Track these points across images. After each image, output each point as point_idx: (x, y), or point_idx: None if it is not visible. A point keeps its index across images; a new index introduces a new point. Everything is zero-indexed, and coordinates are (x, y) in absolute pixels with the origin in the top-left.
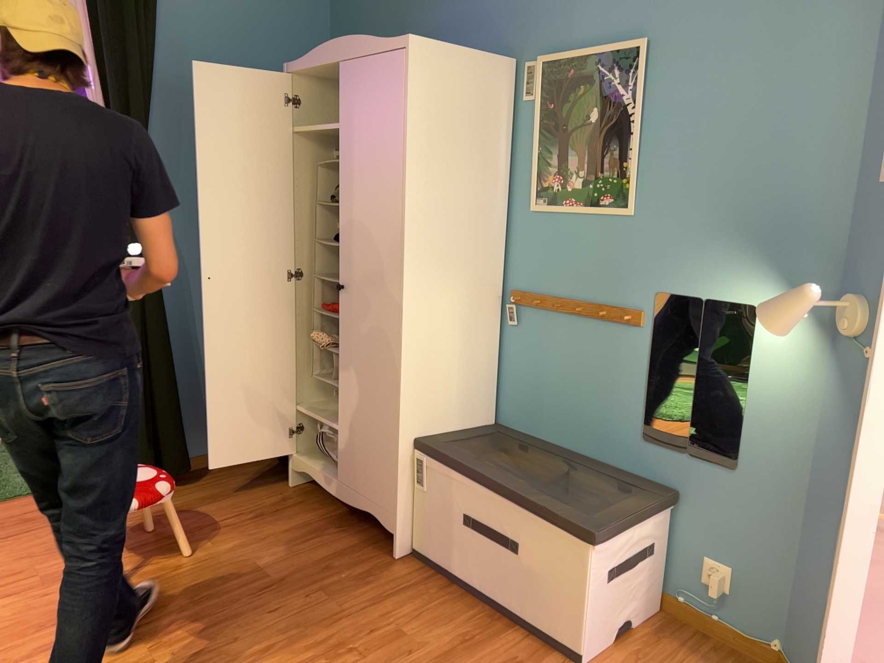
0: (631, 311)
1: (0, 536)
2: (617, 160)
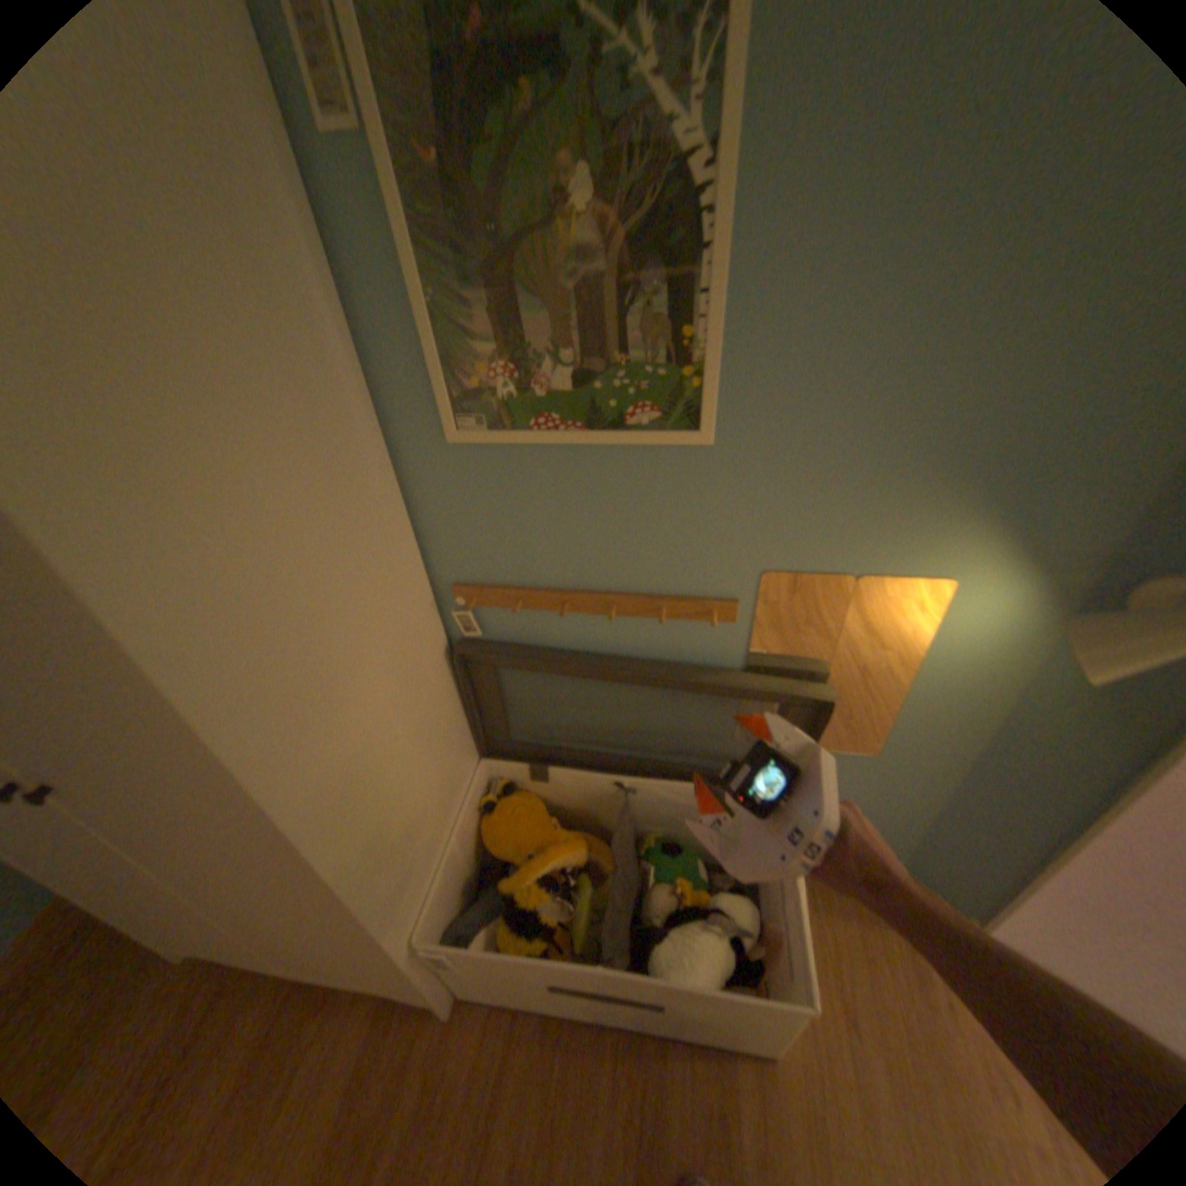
0: (717, 603)
1: None
2: (667, 317)
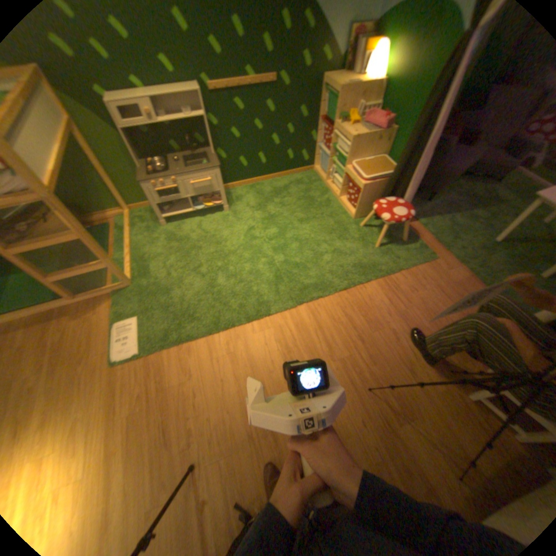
0: None
1: (442, 290)
2: None
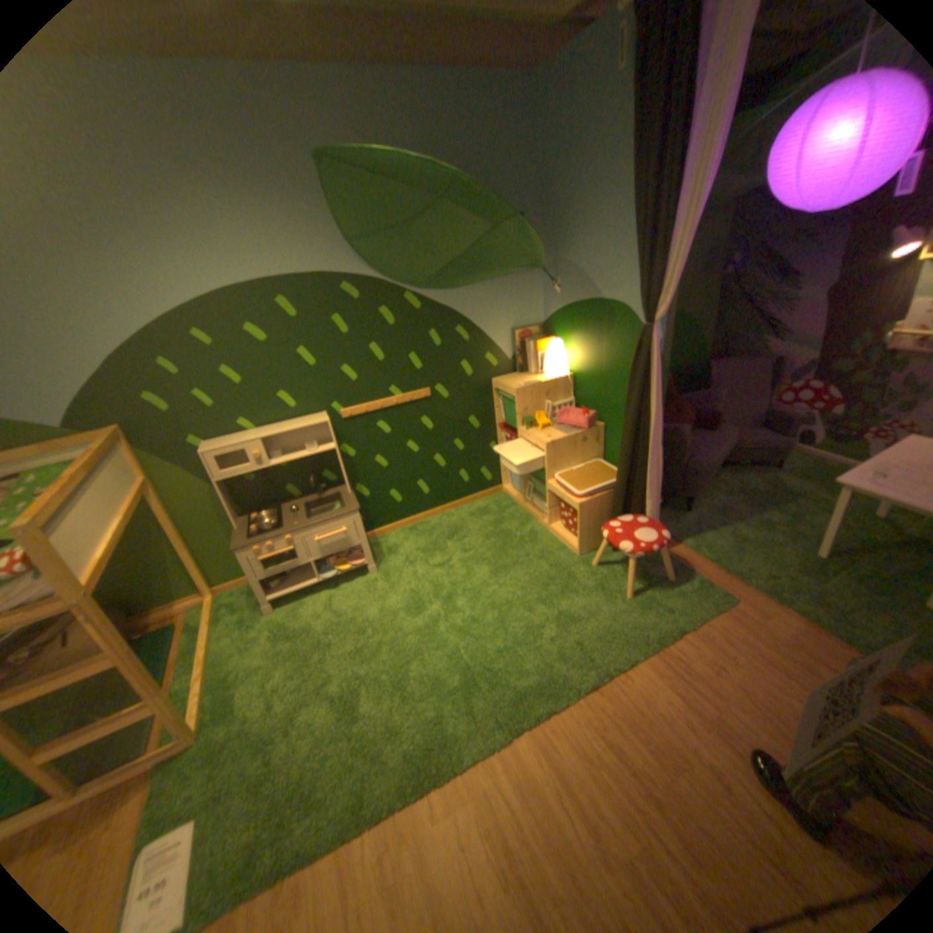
0: None
1: (771, 662)
2: None
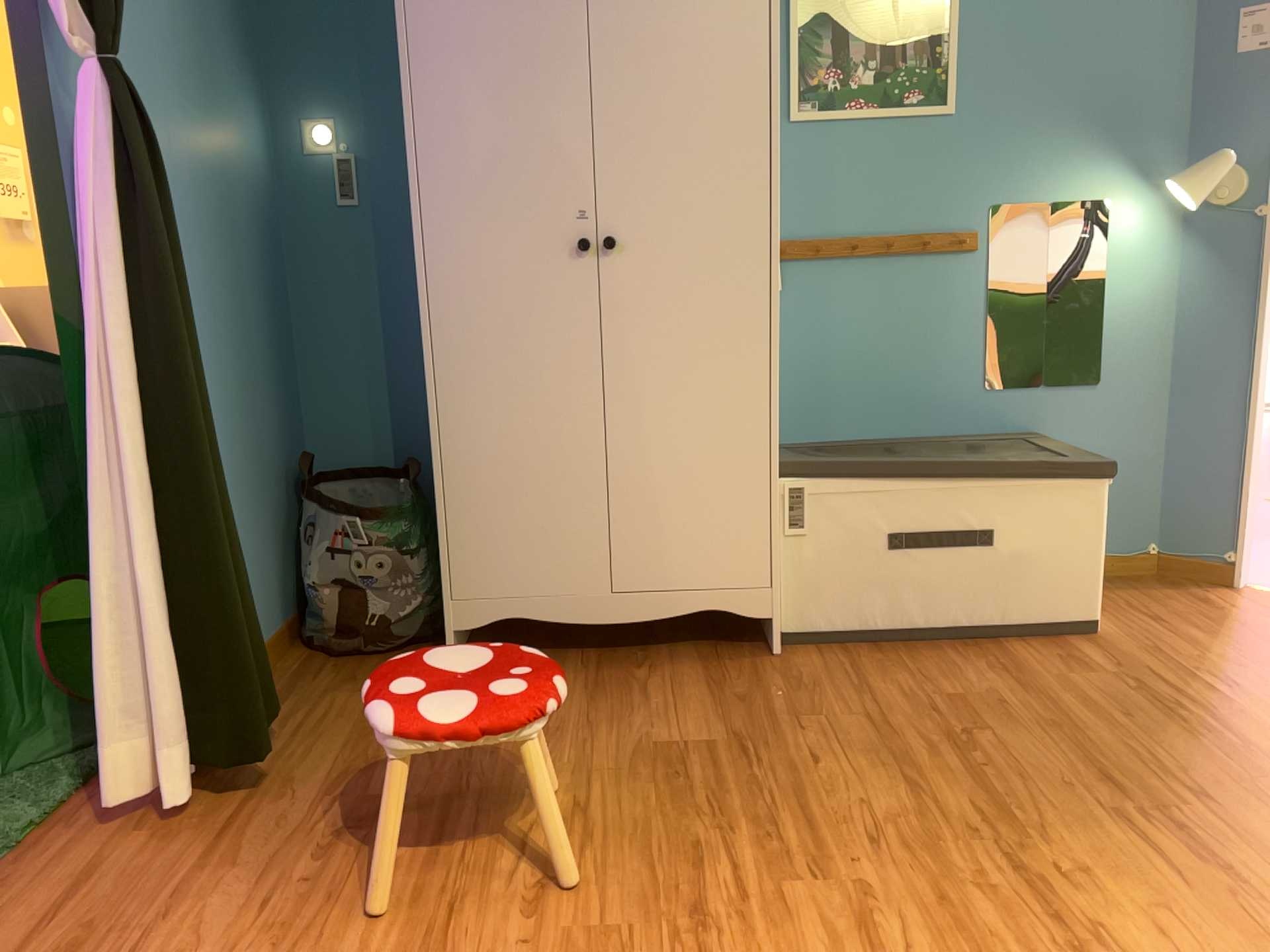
0: (961, 235)
1: None
2: (926, 45)
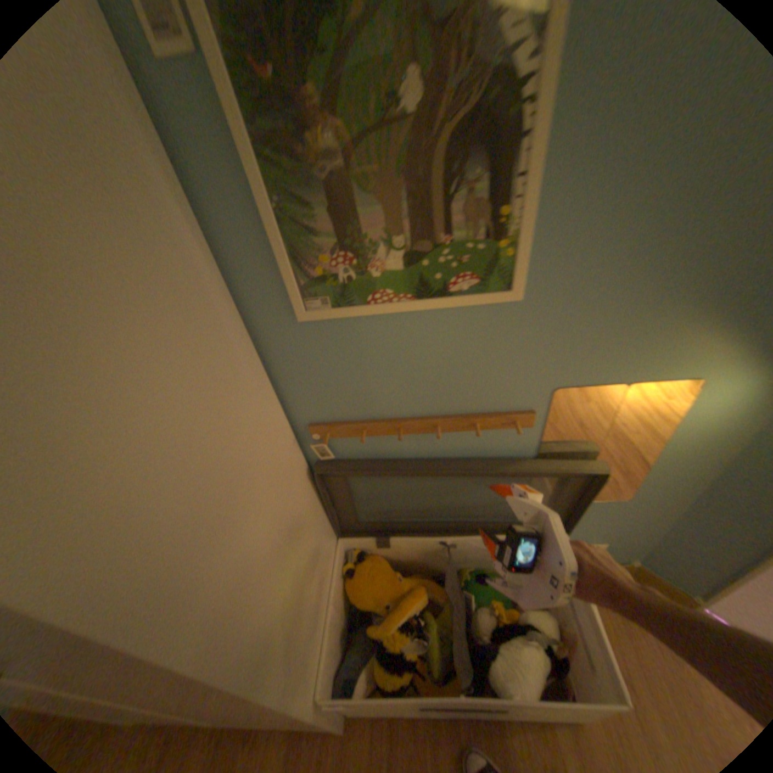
0: (520, 415)
1: None
2: (489, 199)
